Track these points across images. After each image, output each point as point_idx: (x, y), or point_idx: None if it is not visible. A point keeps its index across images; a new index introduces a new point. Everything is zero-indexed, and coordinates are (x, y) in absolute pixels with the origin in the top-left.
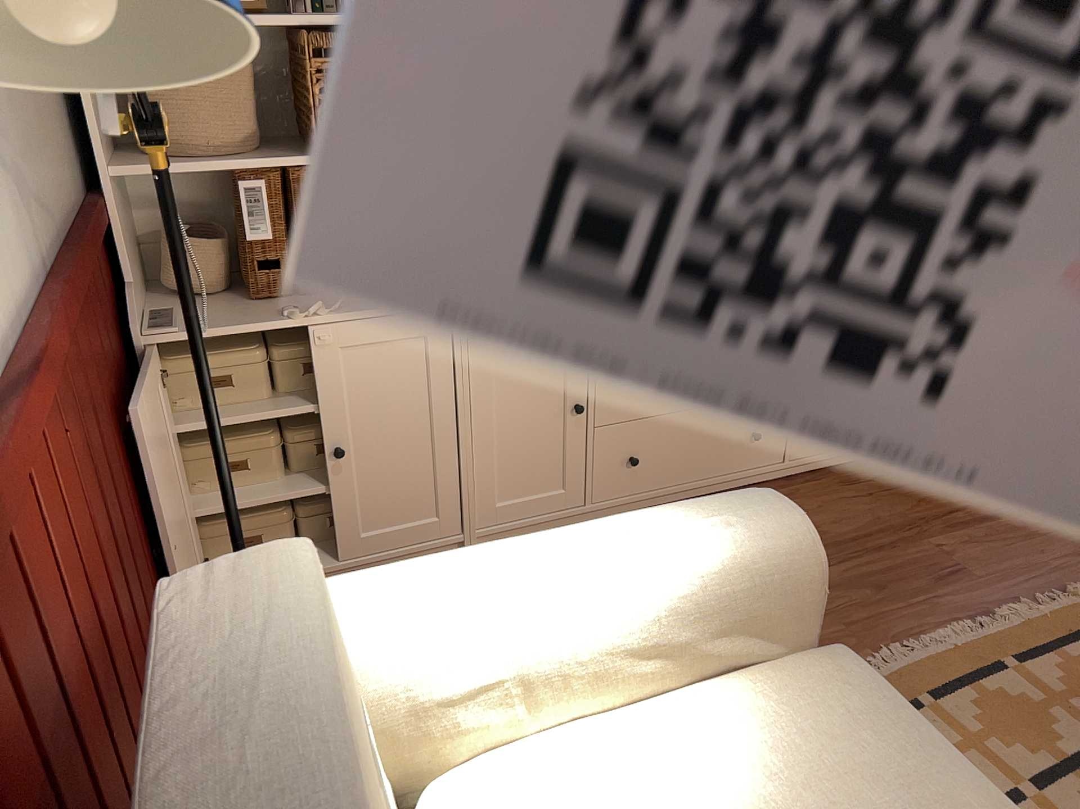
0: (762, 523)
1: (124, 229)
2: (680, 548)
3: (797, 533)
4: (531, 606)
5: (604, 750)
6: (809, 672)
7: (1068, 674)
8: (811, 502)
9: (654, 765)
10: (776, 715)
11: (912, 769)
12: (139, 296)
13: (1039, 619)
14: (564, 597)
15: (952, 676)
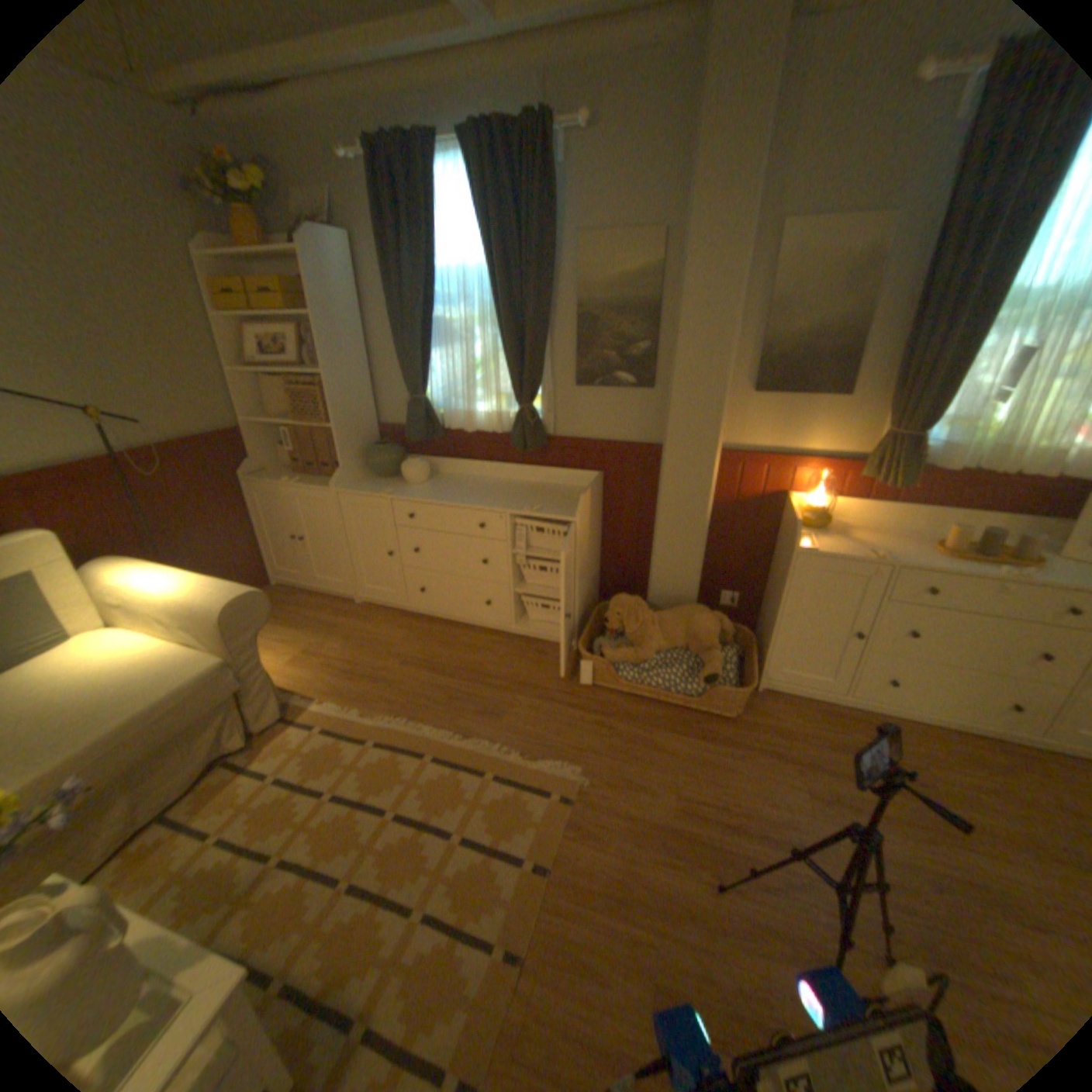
0: (219, 597)
1: (252, 439)
2: (189, 592)
3: (221, 605)
4: (139, 588)
5: (130, 643)
6: (197, 659)
7: (440, 781)
8: (505, 651)
9: (125, 652)
10: (164, 661)
11: (141, 693)
12: (257, 463)
13: (480, 755)
14: (147, 589)
15: (397, 745)
